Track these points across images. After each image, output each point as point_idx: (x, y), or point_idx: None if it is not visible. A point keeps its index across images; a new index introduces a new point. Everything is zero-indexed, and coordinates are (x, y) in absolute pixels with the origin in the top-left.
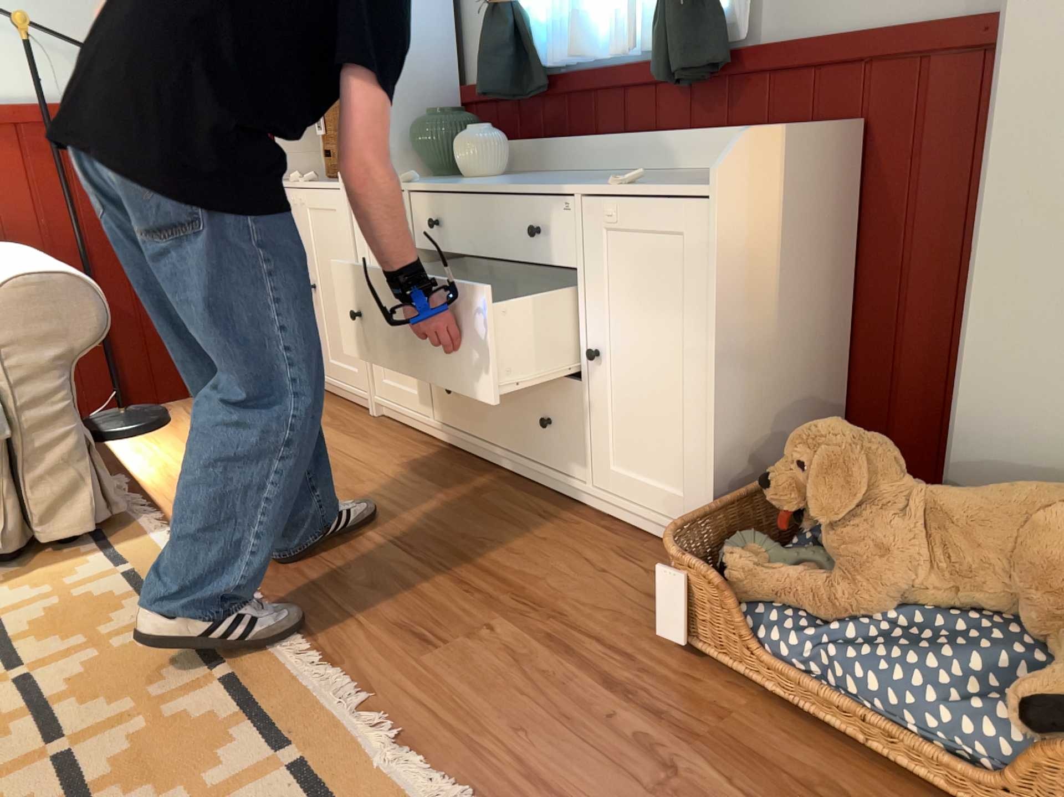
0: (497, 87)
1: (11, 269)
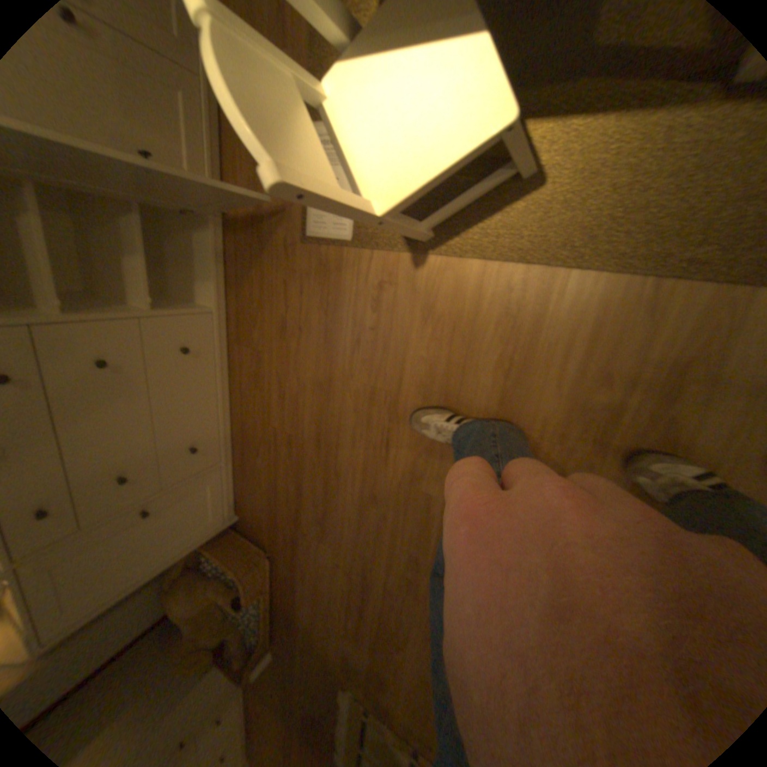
0: None
1: None
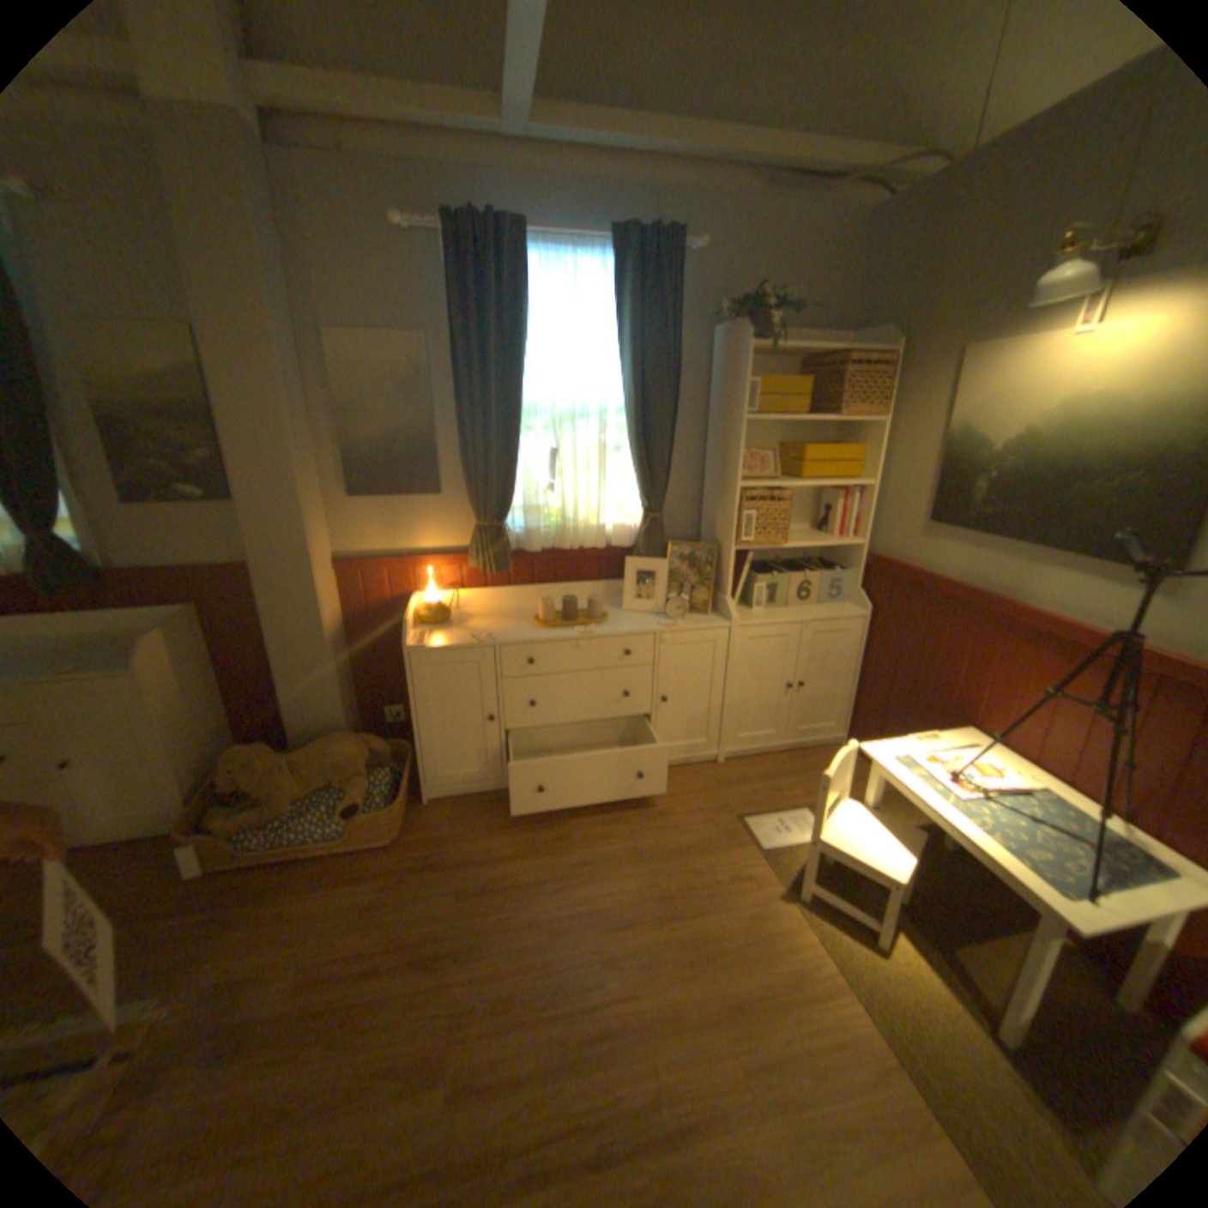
0: None
1: None
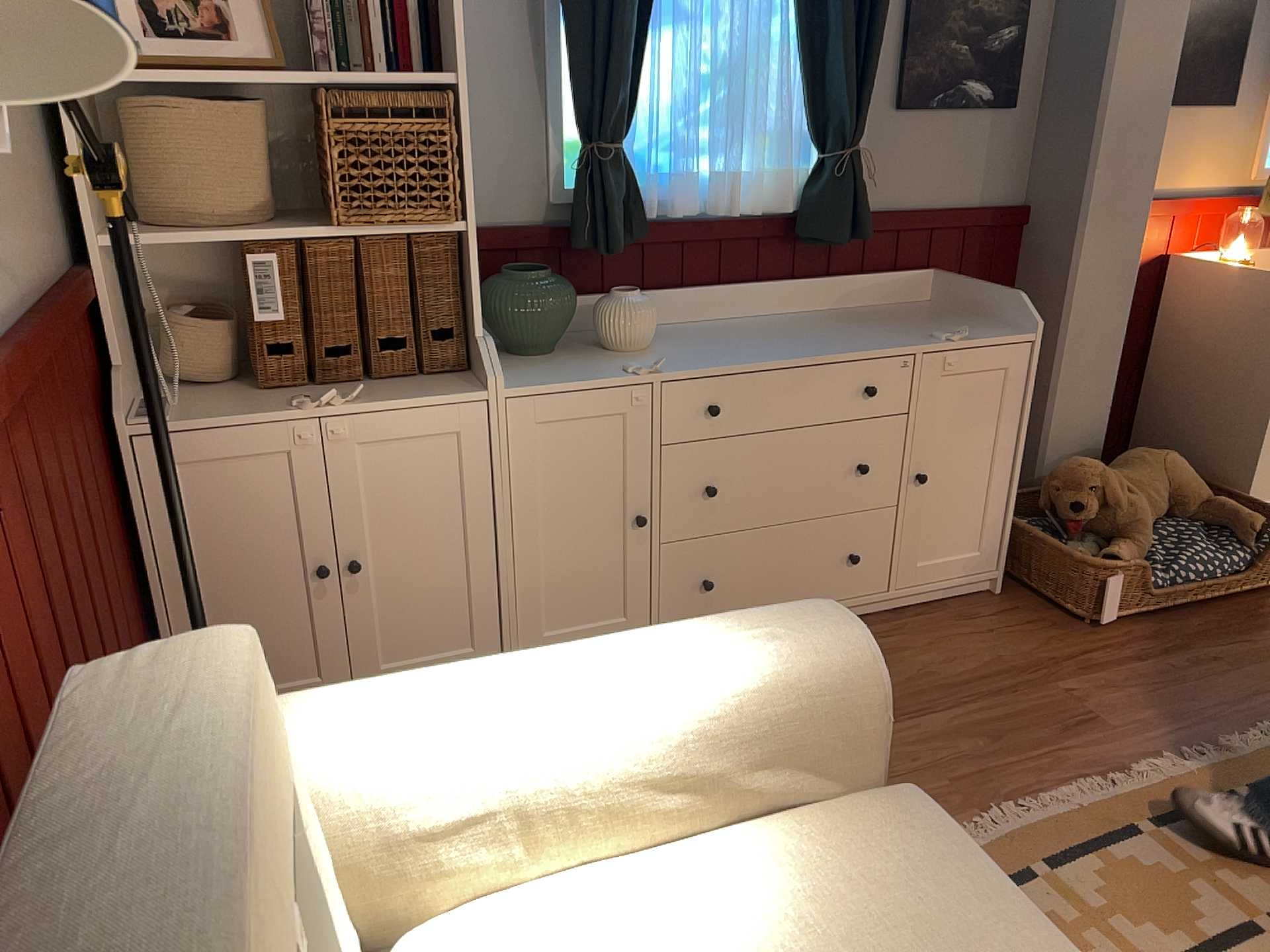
0: (626, 242)
1: (750, 653)
